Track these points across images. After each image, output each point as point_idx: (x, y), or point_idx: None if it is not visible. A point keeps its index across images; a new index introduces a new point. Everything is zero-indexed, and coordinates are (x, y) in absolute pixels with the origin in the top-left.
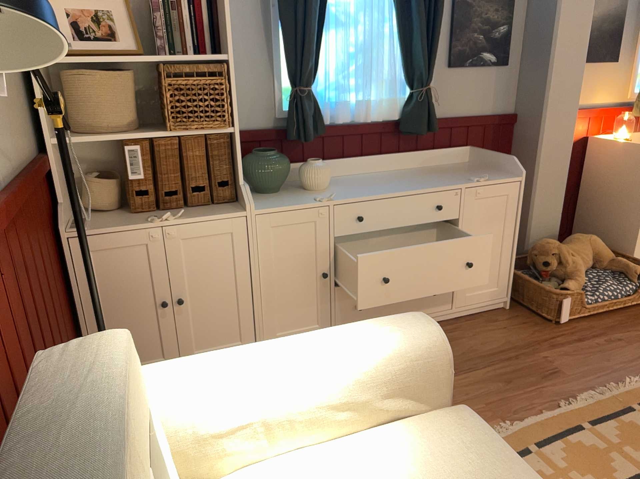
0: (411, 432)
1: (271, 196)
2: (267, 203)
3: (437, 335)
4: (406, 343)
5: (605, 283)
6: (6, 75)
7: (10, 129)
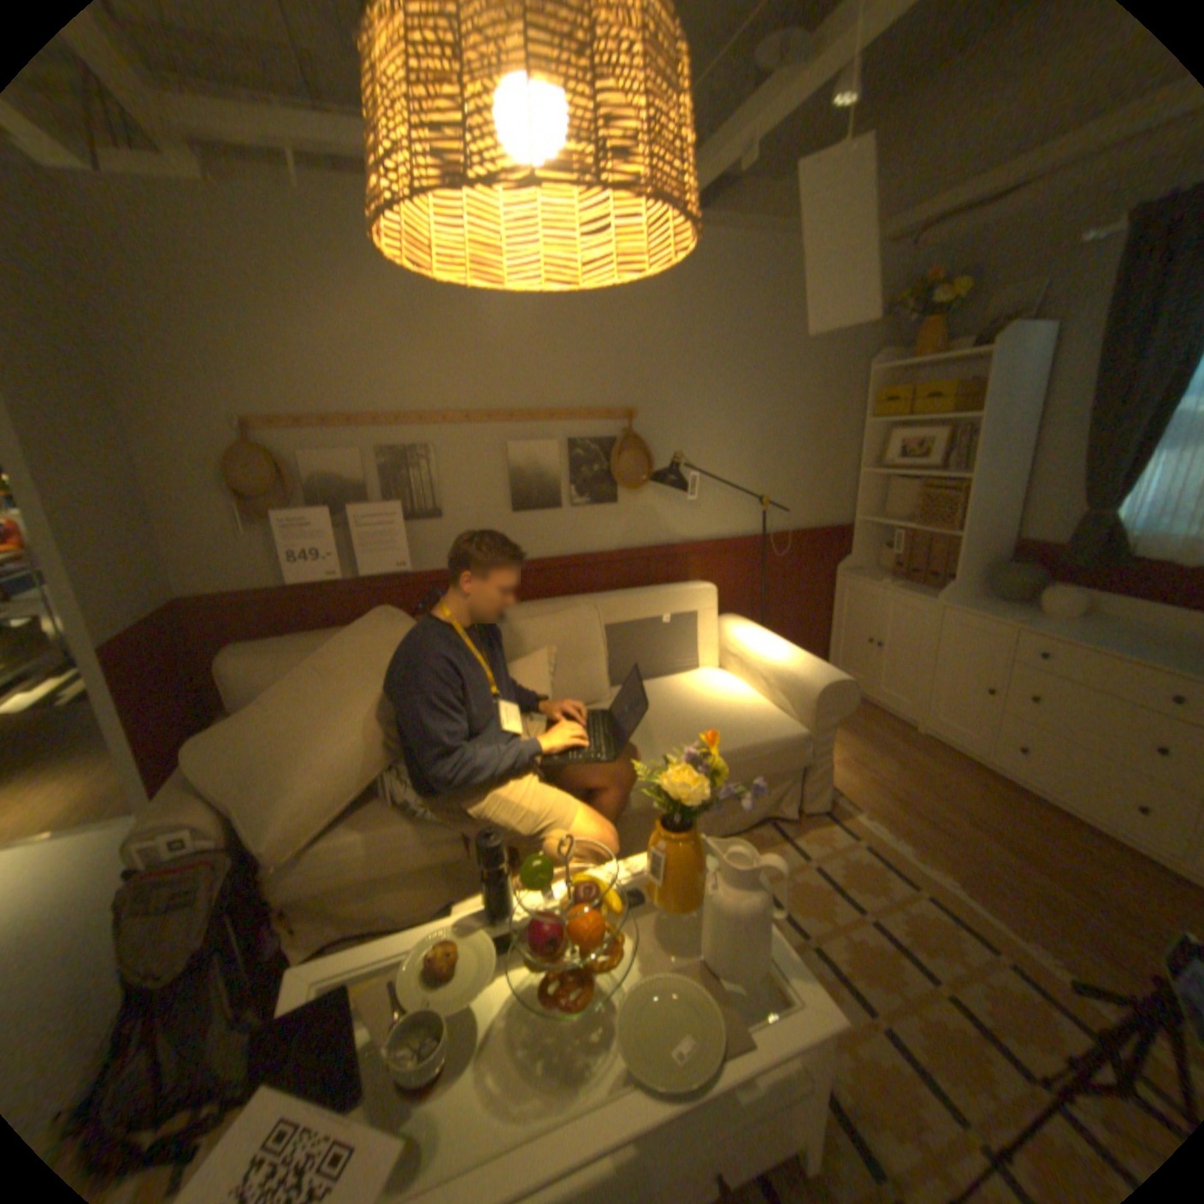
0: (774, 712)
1: (998, 604)
2: (973, 605)
3: (825, 684)
4: (808, 675)
5: None
6: (827, 481)
7: (811, 508)
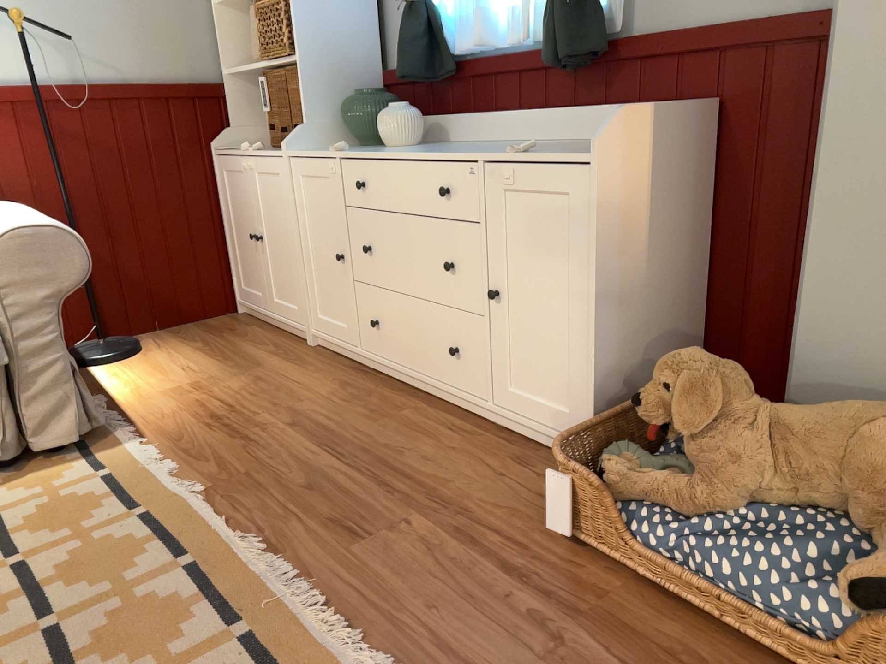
0: None
1: (351, 148)
2: (320, 151)
3: (5, 233)
4: None
5: (764, 539)
6: (166, 17)
7: (147, 55)
